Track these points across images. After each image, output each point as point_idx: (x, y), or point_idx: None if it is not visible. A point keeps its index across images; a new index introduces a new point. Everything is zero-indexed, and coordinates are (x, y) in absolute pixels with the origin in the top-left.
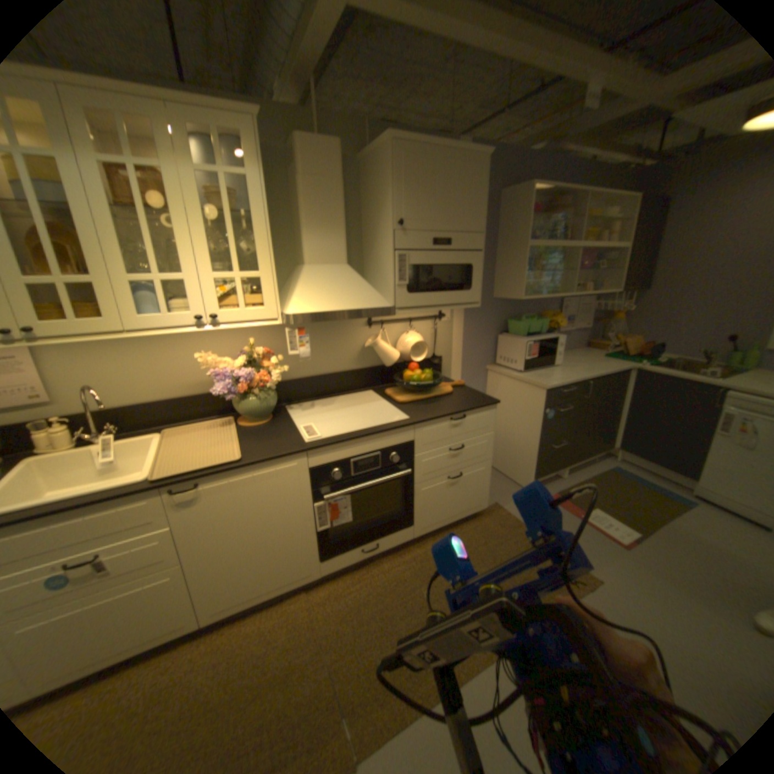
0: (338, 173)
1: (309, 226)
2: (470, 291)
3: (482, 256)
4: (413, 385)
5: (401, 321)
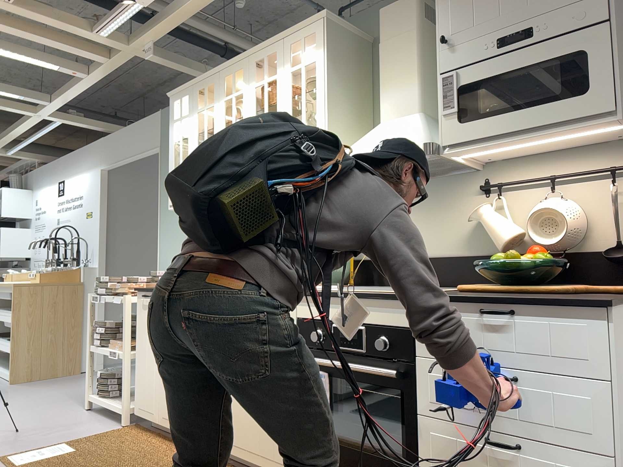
0: (411, 26)
1: (382, 86)
2: (584, 94)
3: (604, 29)
4: (496, 269)
5: (535, 181)
